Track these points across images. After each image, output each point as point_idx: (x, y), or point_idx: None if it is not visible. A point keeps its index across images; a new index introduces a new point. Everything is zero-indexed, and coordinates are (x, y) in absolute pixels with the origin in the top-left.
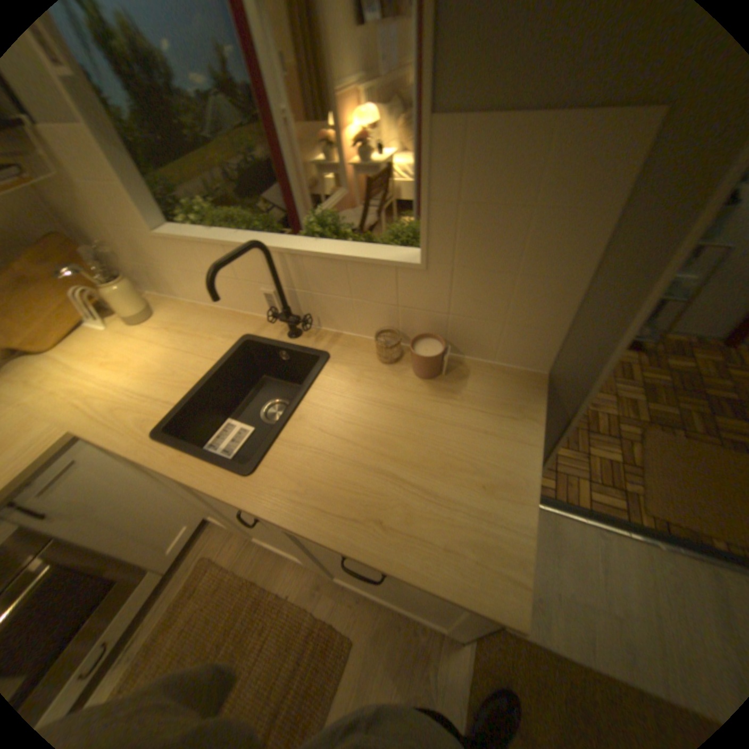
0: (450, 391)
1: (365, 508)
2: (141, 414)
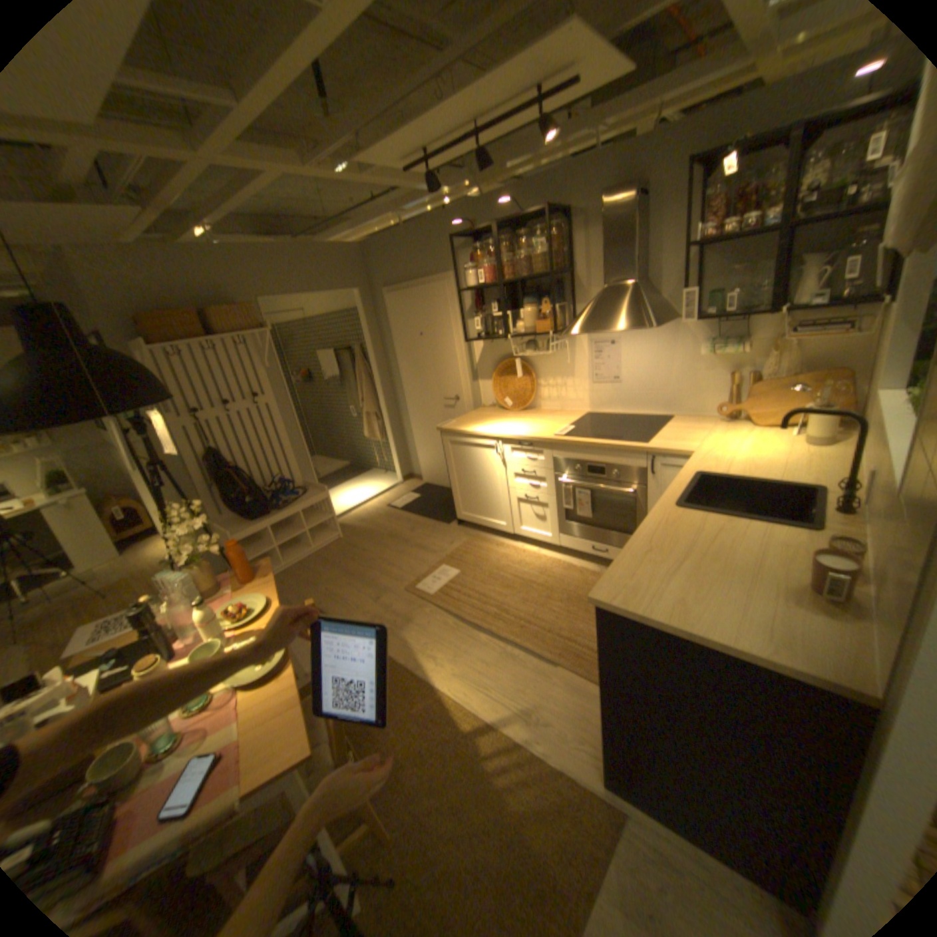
0: (801, 607)
1: (658, 548)
2: (715, 468)
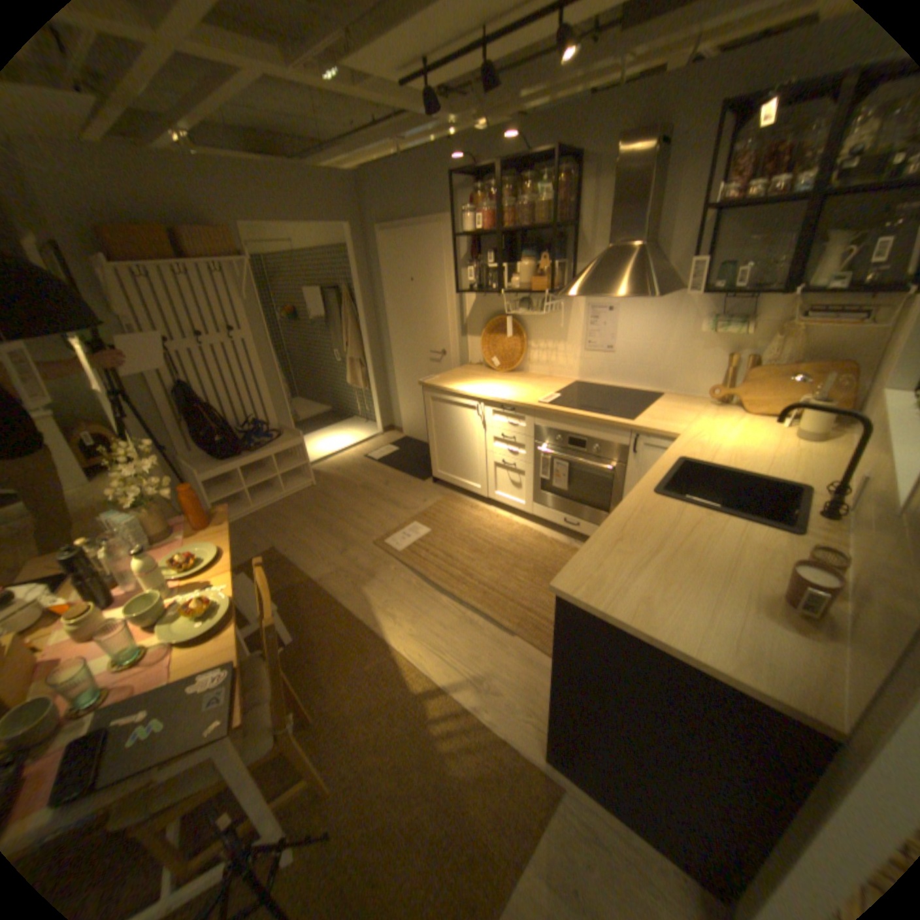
0: (772, 619)
1: (629, 538)
2: (699, 454)
